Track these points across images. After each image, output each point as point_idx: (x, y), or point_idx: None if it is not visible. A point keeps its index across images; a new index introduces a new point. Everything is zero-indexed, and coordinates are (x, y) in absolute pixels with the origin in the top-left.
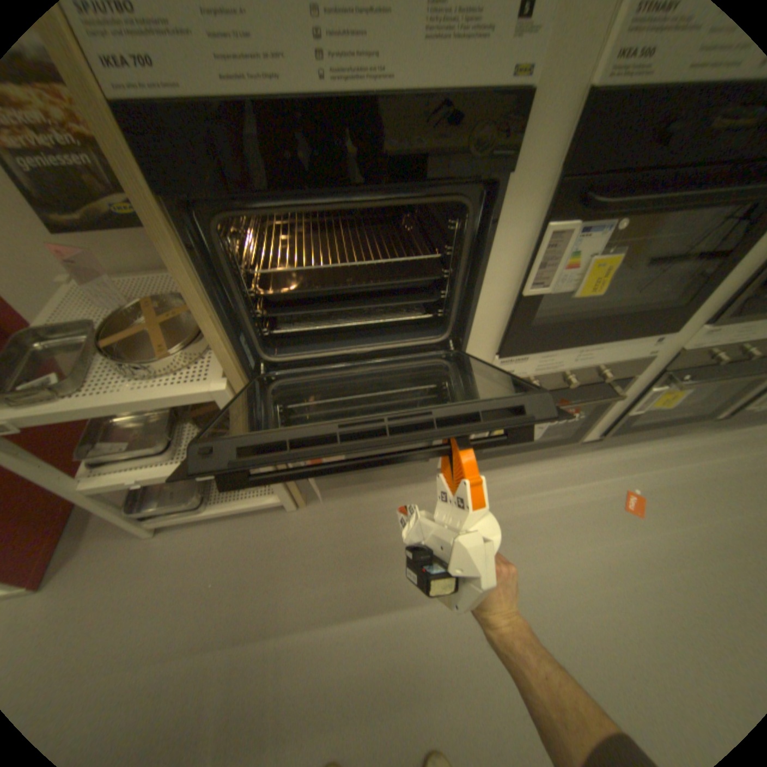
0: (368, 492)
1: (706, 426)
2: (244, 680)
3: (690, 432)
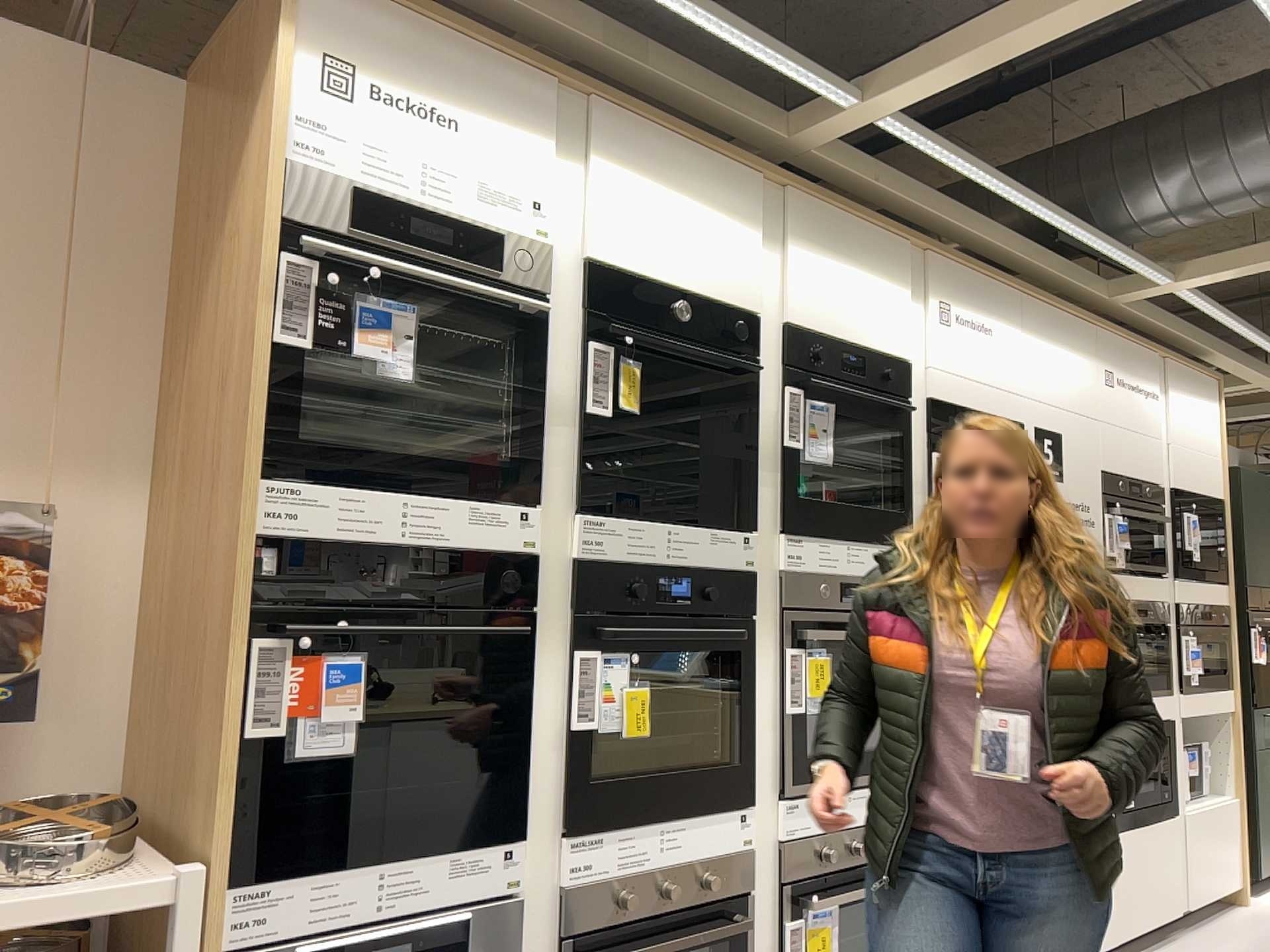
0: None
1: None
2: None
3: None
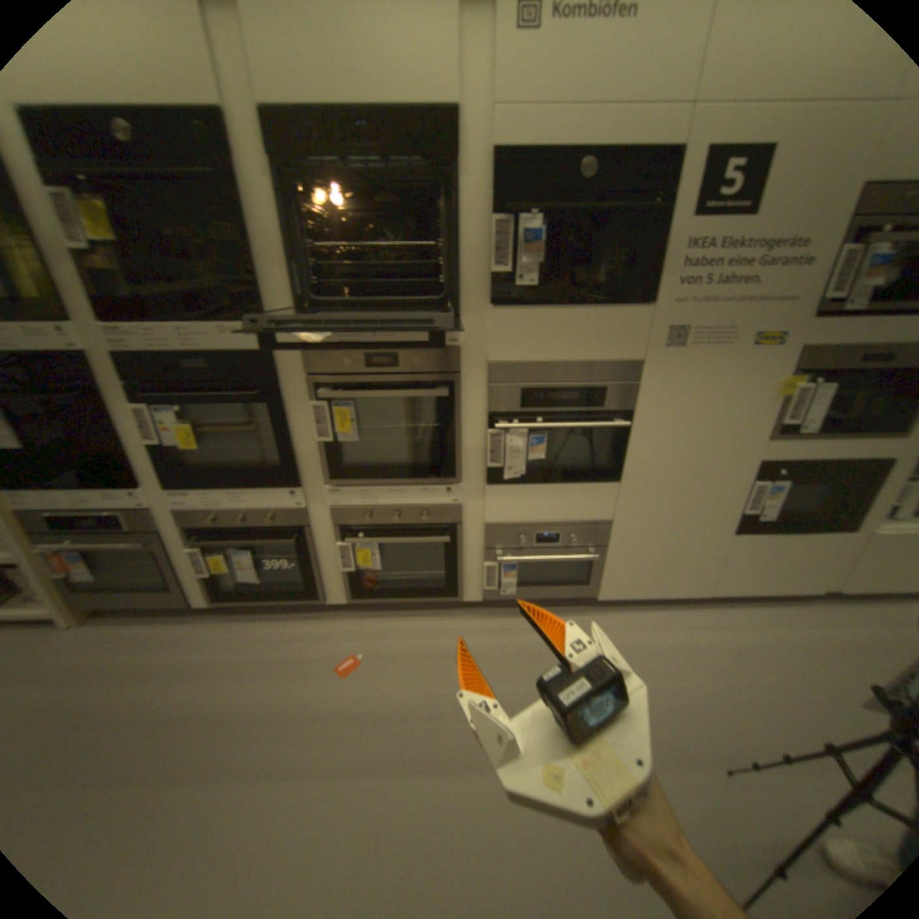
0: (134, 627)
1: (480, 613)
2: None
3: (459, 616)
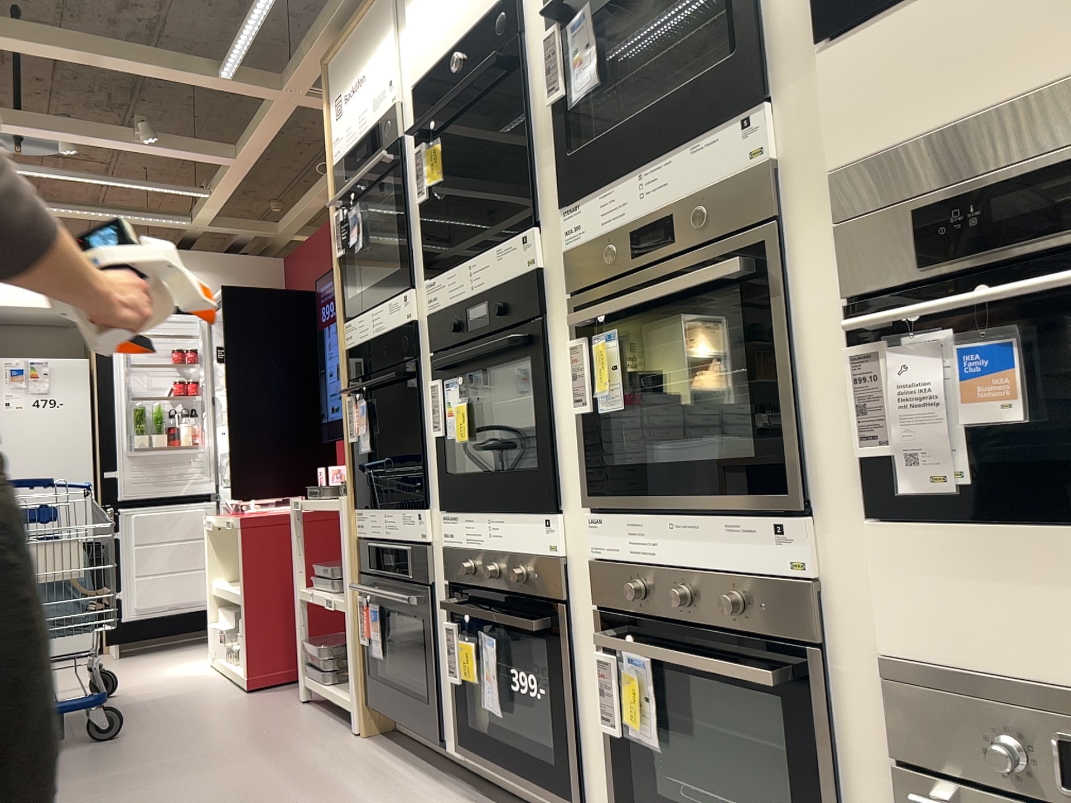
0: (402, 758)
1: None
2: (186, 765)
3: None
